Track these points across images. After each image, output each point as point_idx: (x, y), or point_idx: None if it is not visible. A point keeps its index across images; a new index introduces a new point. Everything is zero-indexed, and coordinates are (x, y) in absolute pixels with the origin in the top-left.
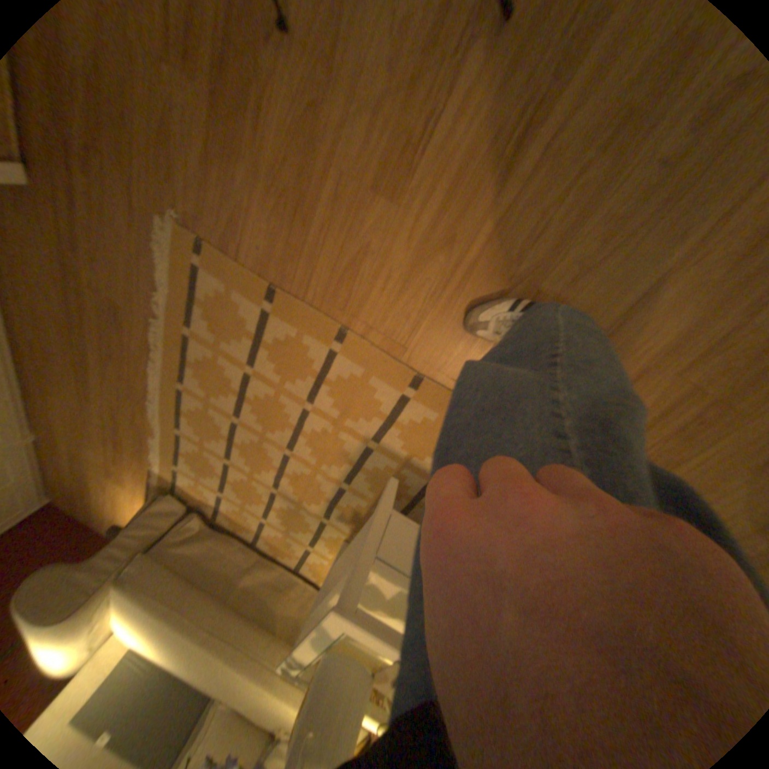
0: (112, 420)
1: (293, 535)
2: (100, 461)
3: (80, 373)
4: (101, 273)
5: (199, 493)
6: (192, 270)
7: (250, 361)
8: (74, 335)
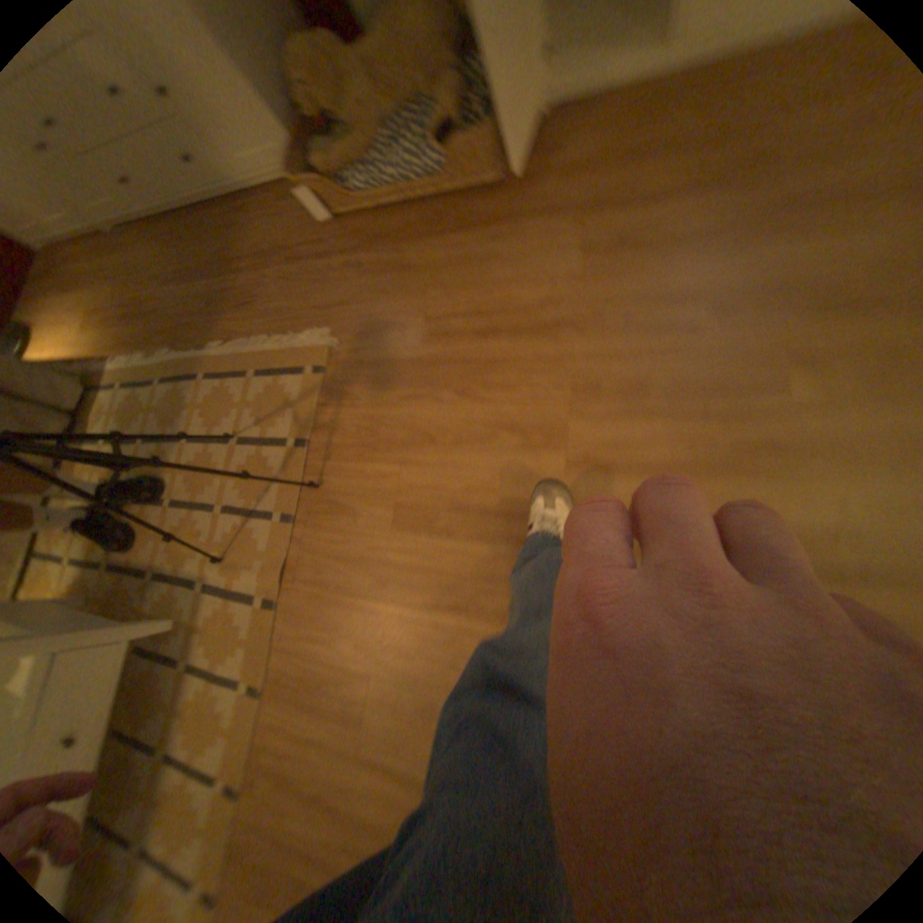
0: (145, 313)
1: (74, 540)
2: (97, 305)
3: (182, 276)
4: (273, 286)
5: (93, 421)
6: (298, 368)
7: (240, 439)
8: (215, 267)
